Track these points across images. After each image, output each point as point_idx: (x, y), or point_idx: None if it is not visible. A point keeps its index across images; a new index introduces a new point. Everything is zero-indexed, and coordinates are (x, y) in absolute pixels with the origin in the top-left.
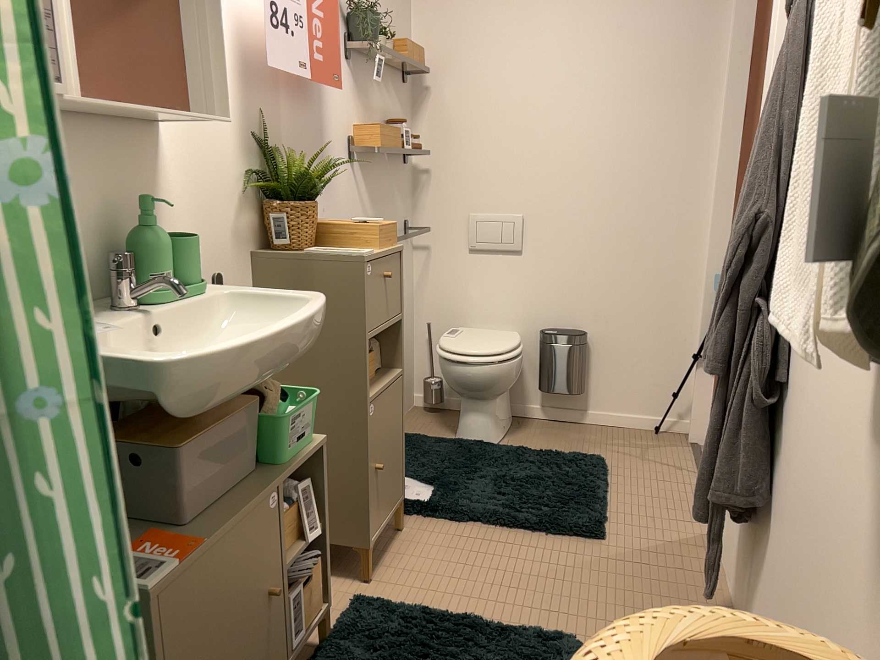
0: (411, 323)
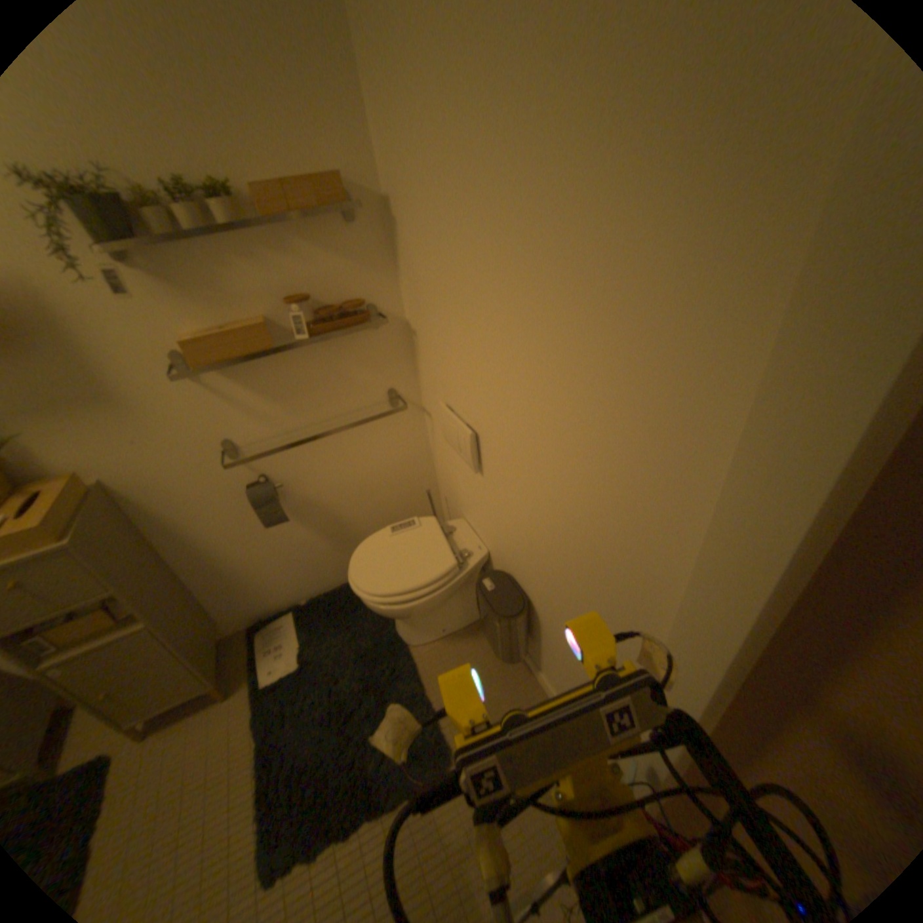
0: (426, 480)
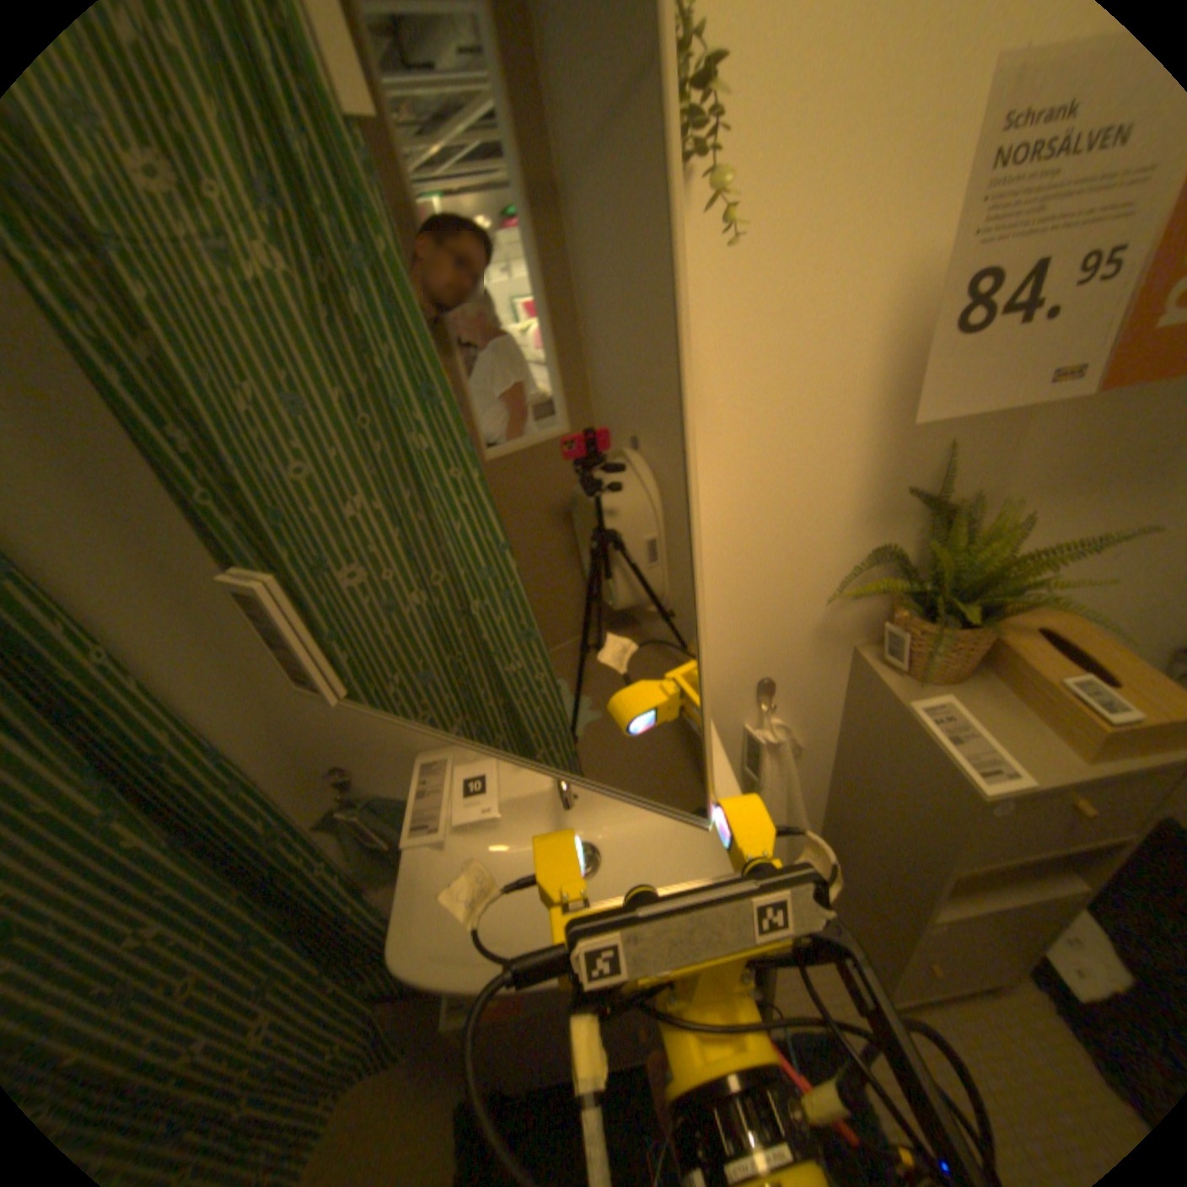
0: None
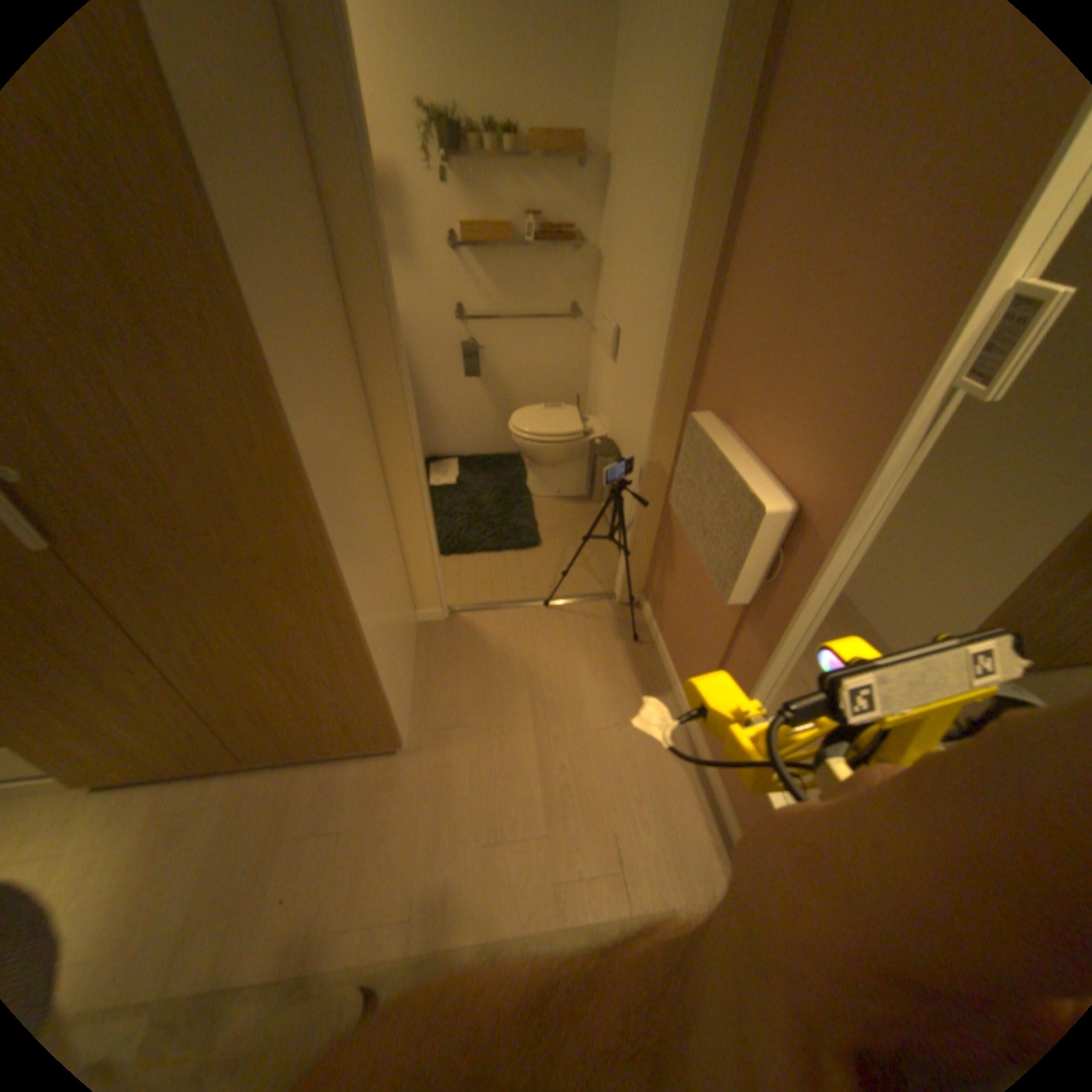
0: (584, 392)
